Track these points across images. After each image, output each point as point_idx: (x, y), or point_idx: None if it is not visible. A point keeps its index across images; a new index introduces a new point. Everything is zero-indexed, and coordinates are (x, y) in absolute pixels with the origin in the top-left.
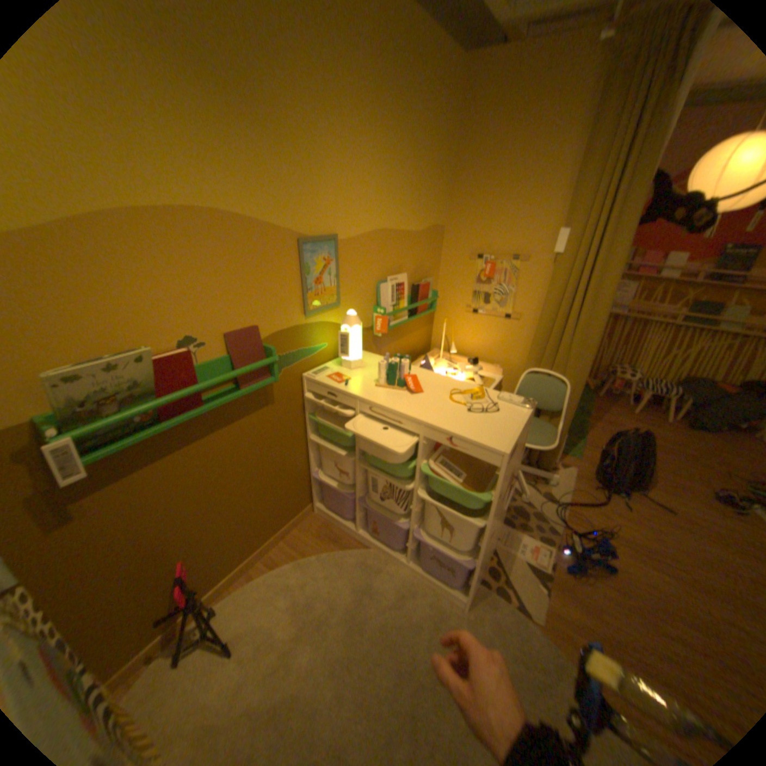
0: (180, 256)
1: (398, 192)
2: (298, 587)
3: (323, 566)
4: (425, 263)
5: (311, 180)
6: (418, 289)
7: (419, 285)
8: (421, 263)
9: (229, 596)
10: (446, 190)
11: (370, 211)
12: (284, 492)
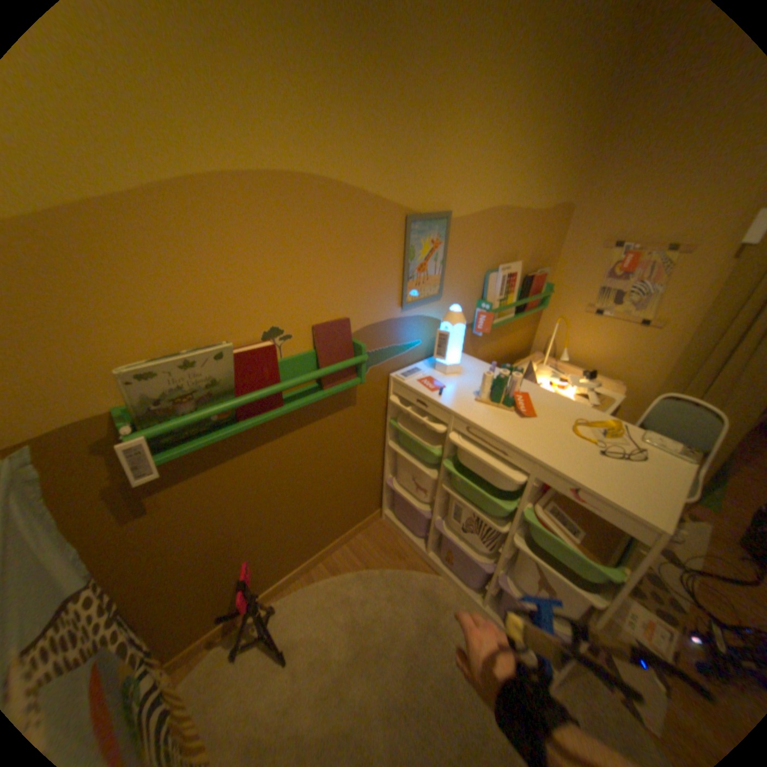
0: (273, 233)
1: (530, 158)
2: (359, 603)
3: (387, 584)
4: (544, 249)
5: (432, 140)
6: (532, 280)
7: (533, 276)
8: (540, 249)
9: (290, 596)
10: (586, 157)
11: (493, 182)
12: (354, 496)
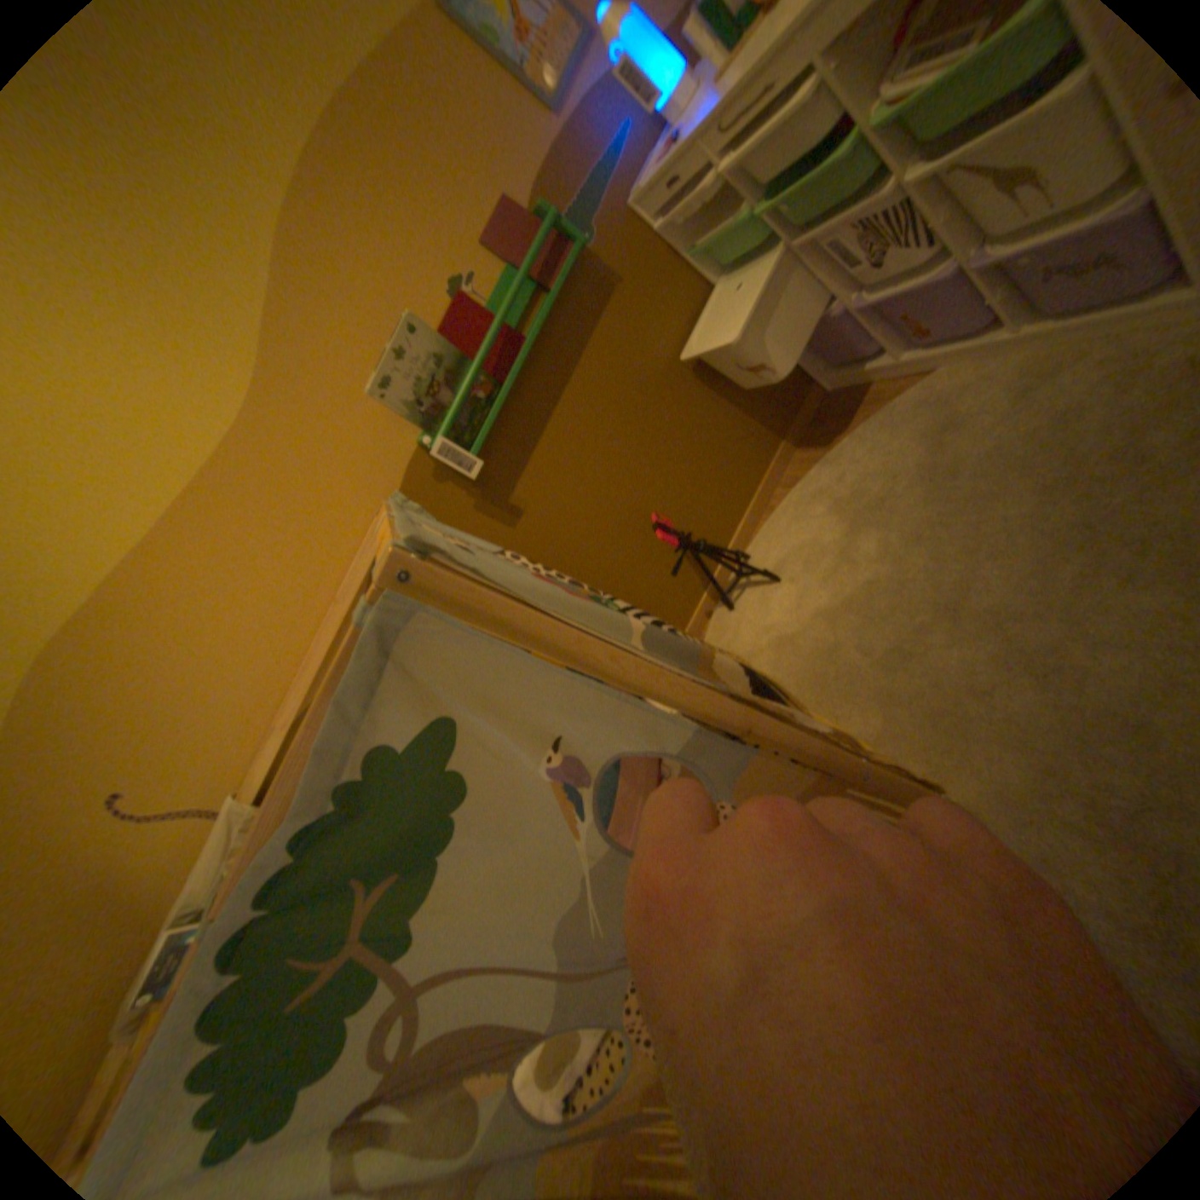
0: (357, 197)
1: None
2: (836, 481)
3: (864, 439)
4: None
5: None
6: None
7: None
8: None
9: (758, 535)
10: None
11: None
12: (745, 386)
